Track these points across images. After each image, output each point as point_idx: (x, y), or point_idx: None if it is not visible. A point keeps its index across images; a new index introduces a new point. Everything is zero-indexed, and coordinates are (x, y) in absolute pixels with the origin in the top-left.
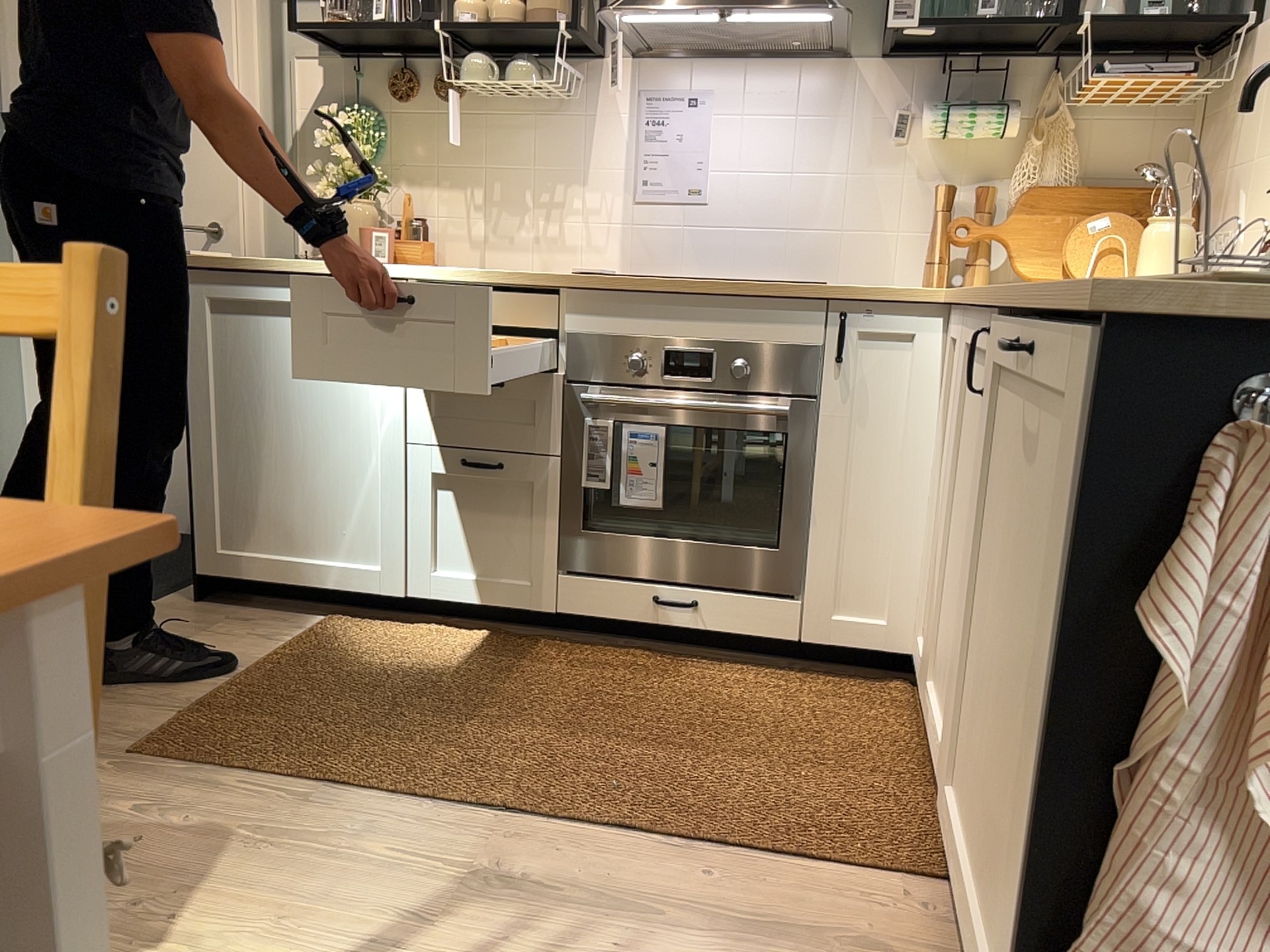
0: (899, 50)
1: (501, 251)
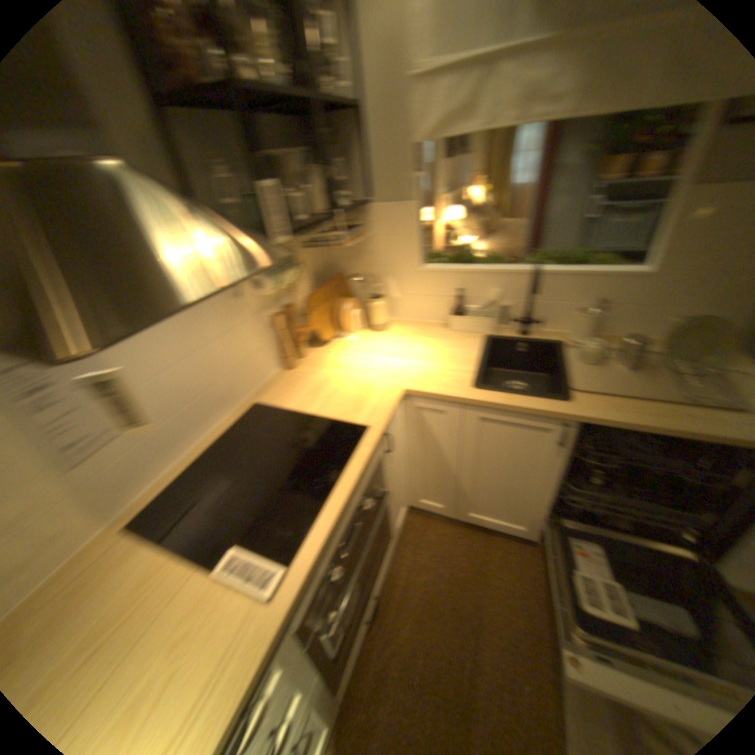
0: None
1: None
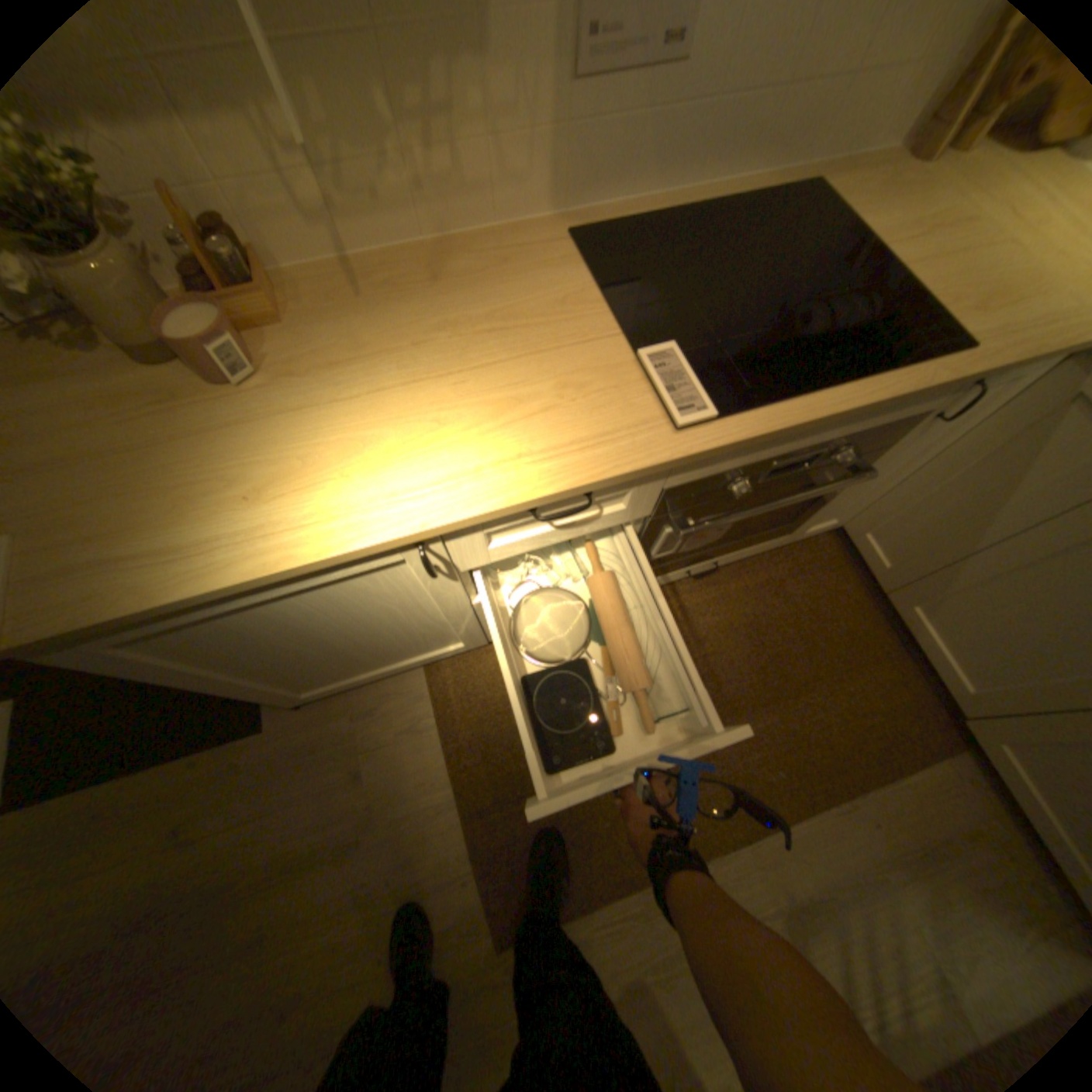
0: None
1: (361, 213)
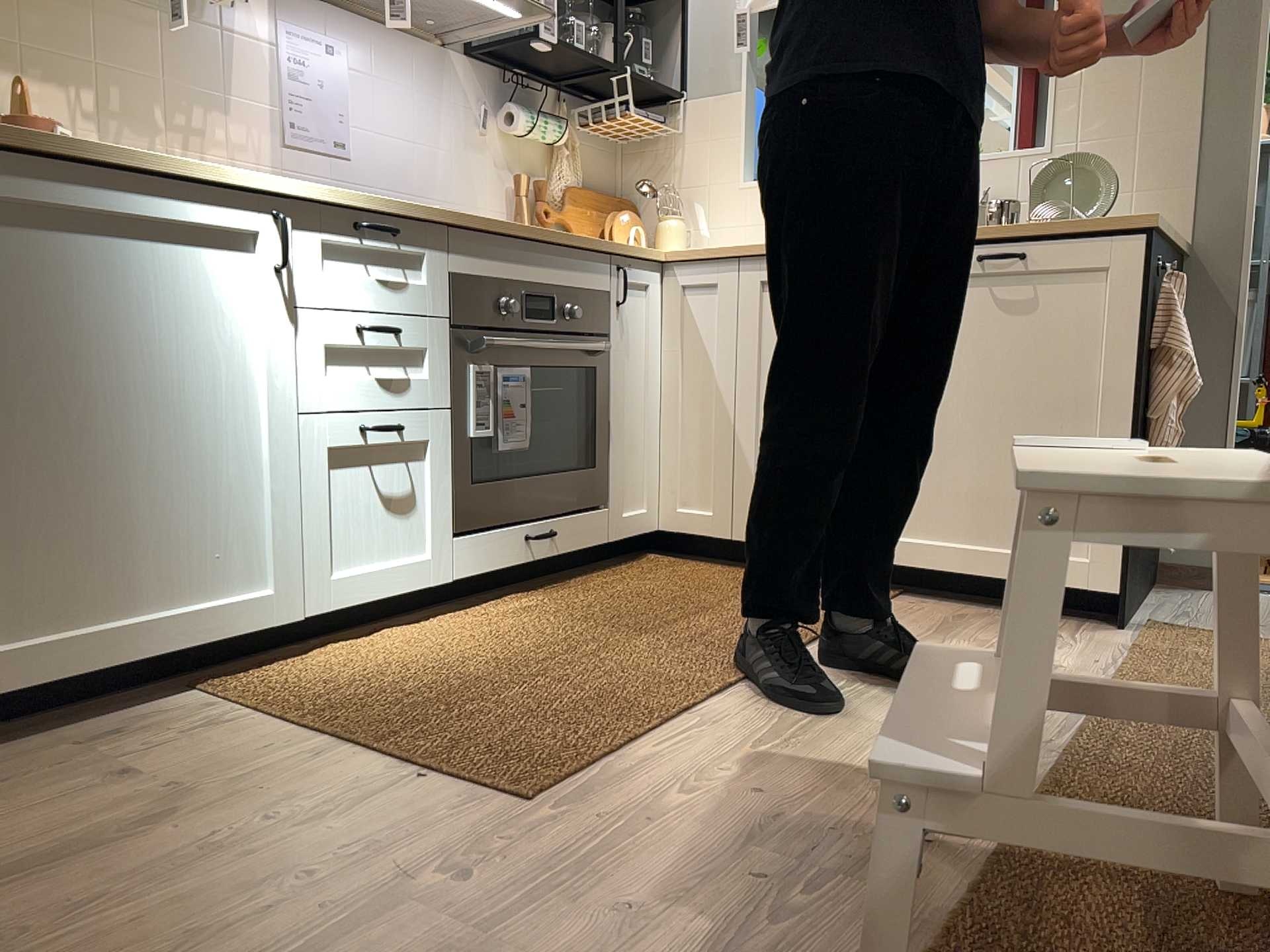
0: (492, 52)
1: None
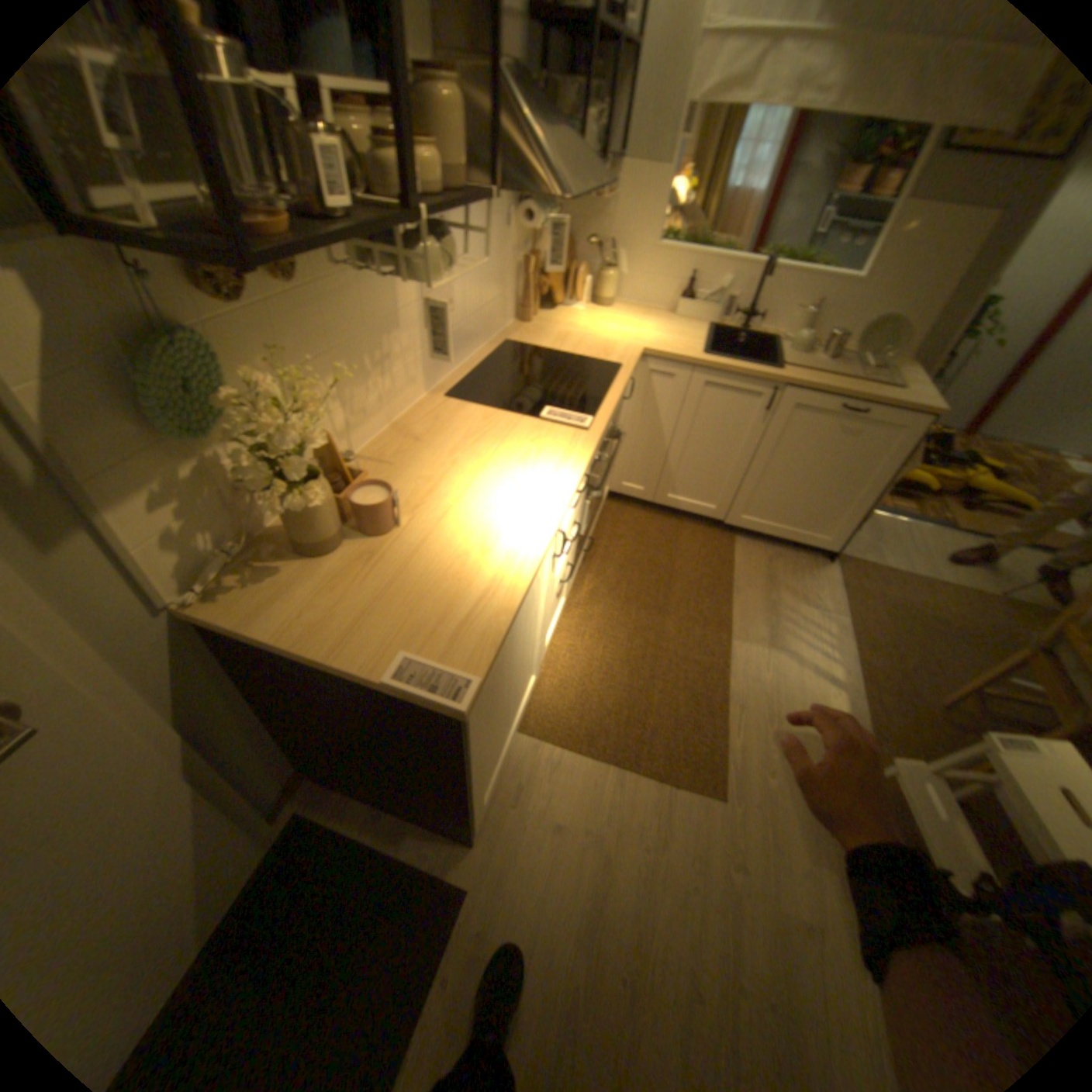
0: None
1: (361, 425)
